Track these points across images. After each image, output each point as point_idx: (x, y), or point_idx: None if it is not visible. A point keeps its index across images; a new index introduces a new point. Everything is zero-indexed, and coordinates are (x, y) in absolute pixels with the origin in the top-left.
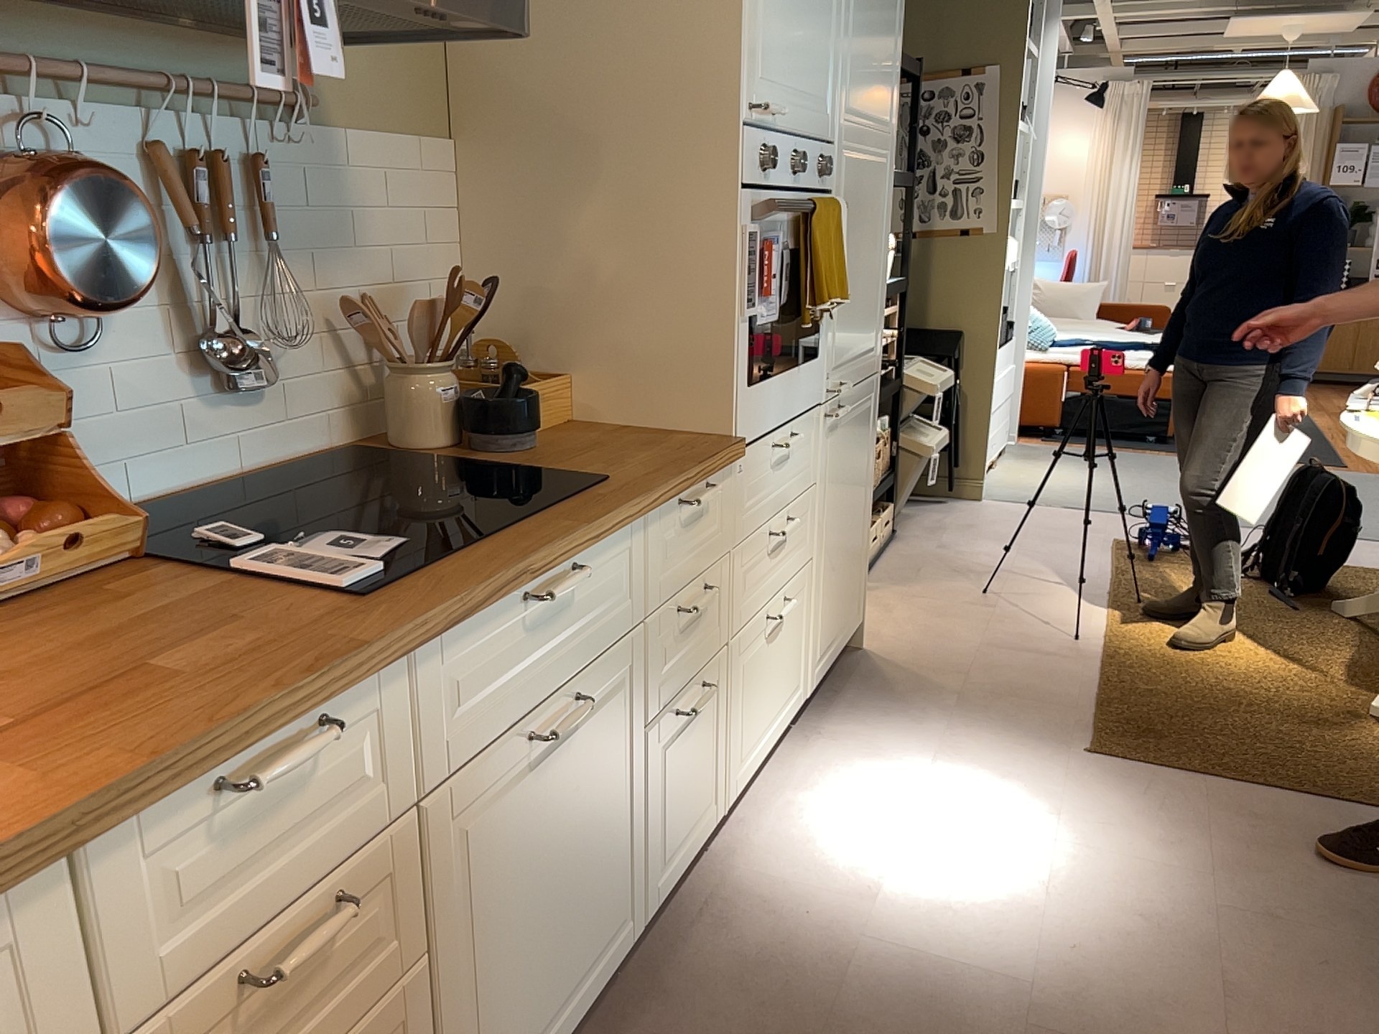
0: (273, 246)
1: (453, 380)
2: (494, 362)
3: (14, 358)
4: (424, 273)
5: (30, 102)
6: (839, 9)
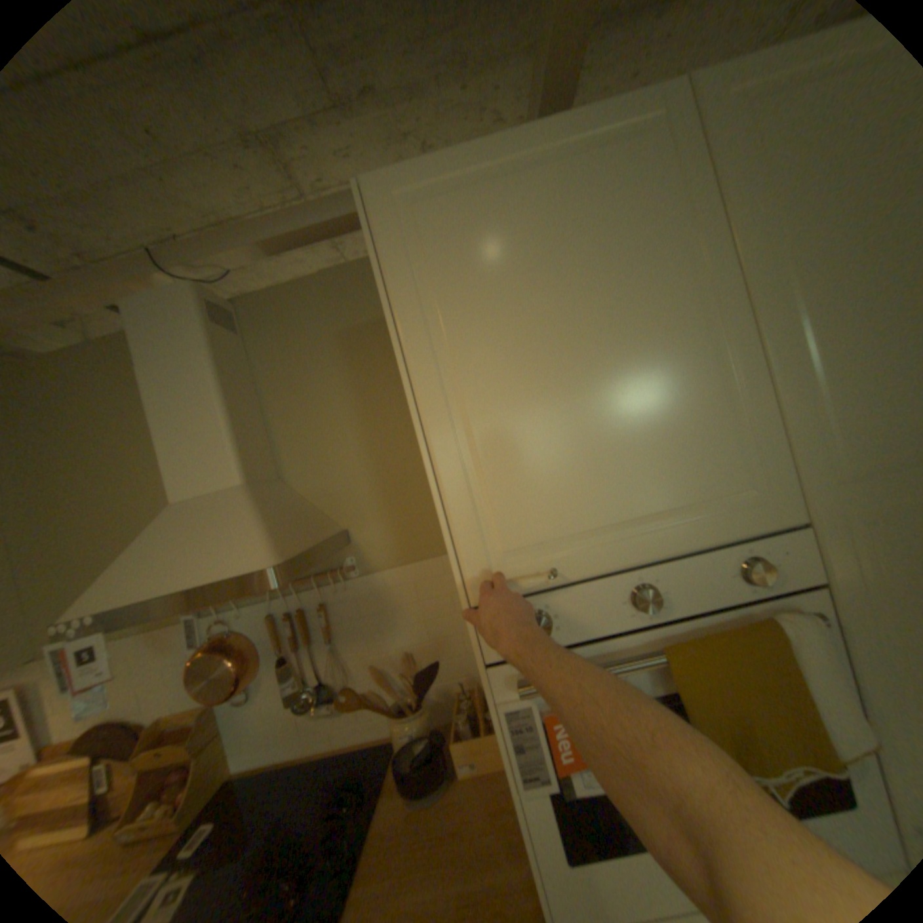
0: (329, 645)
1: (429, 721)
2: (465, 708)
3: (205, 716)
4: (455, 630)
5: (218, 616)
6: (748, 368)
